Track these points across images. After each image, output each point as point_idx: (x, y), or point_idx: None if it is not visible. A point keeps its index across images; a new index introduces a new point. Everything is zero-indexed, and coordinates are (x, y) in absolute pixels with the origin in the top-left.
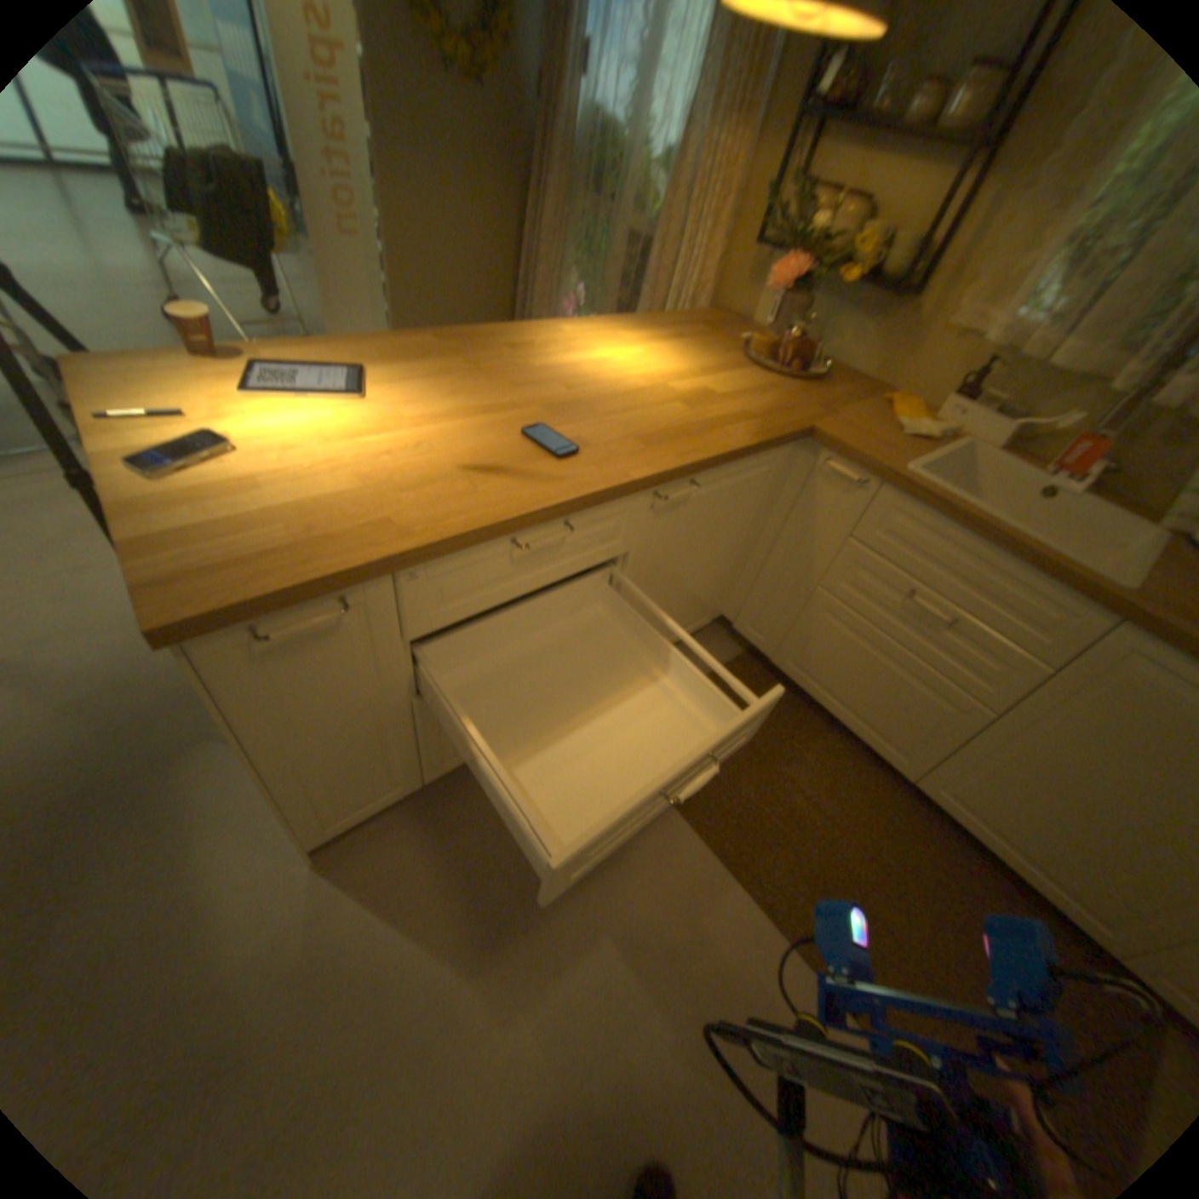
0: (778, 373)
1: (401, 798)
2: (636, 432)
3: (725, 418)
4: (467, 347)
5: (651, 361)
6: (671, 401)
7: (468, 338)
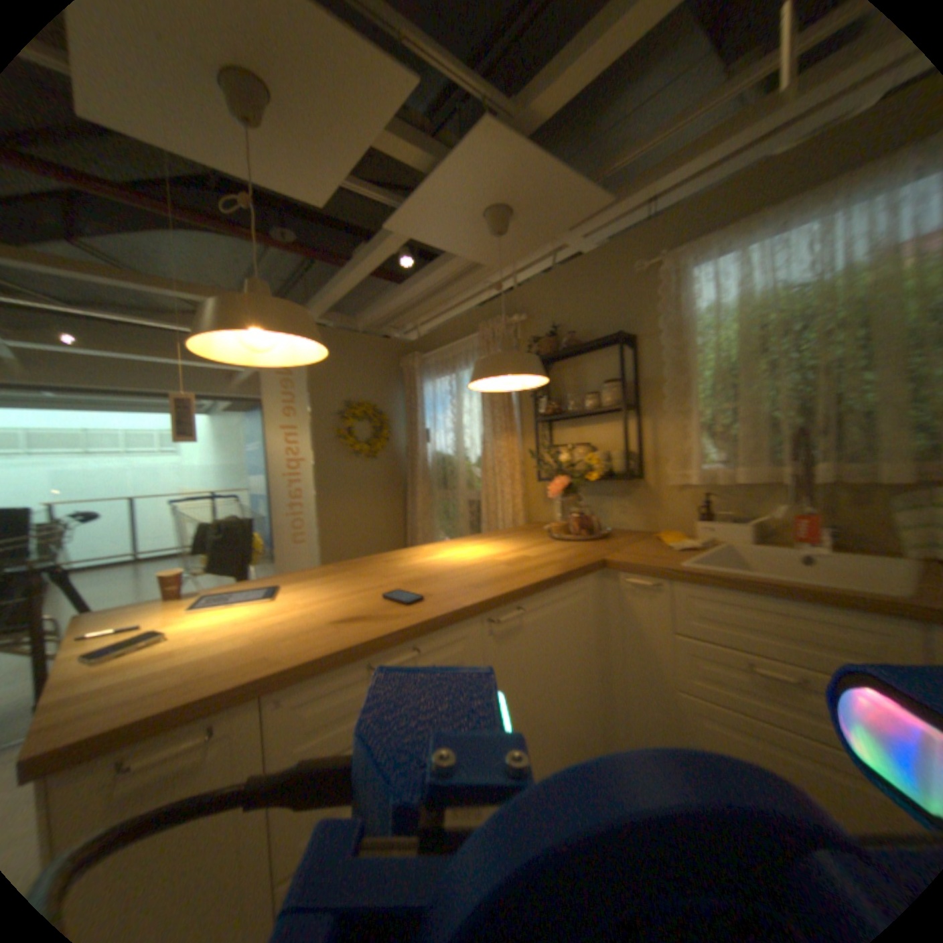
0: (576, 540)
1: None
2: (471, 584)
3: (538, 566)
4: (357, 567)
5: (485, 551)
6: (498, 565)
7: (359, 563)
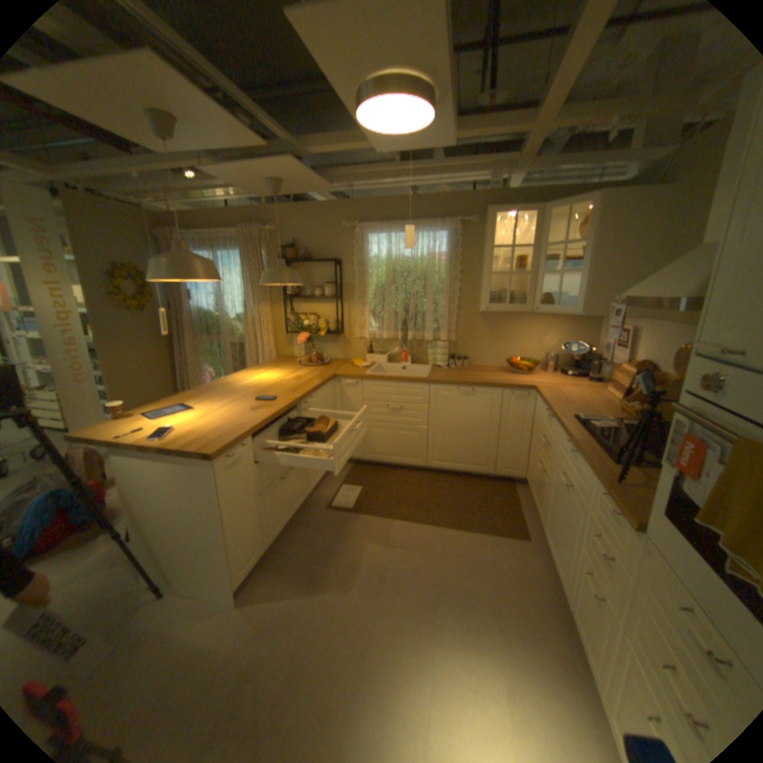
0: (314, 367)
1: (258, 560)
2: (287, 391)
3: (309, 380)
4: (208, 391)
5: (273, 376)
6: (289, 382)
7: (205, 389)
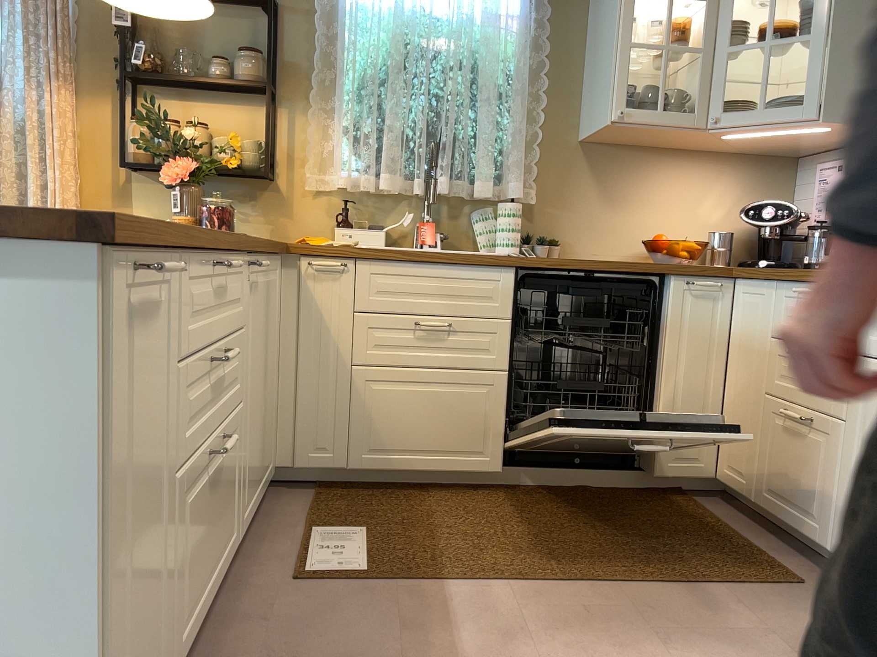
0: None
1: None
2: None
3: None
4: None
5: None
6: None
7: None
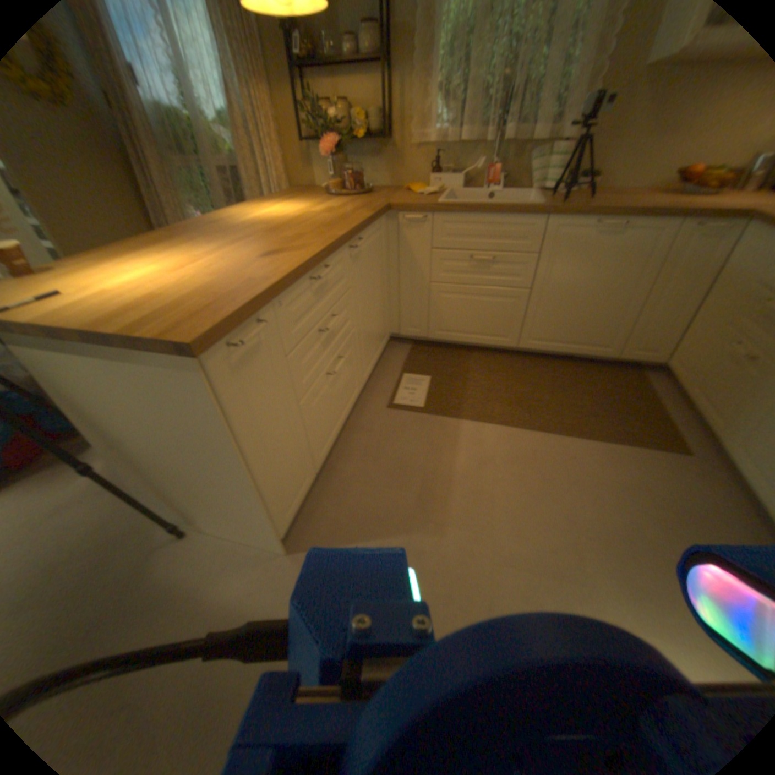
0: (349, 195)
1: (307, 487)
2: (316, 225)
3: (347, 211)
4: (183, 229)
5: (287, 208)
6: (316, 214)
7: (178, 227)
